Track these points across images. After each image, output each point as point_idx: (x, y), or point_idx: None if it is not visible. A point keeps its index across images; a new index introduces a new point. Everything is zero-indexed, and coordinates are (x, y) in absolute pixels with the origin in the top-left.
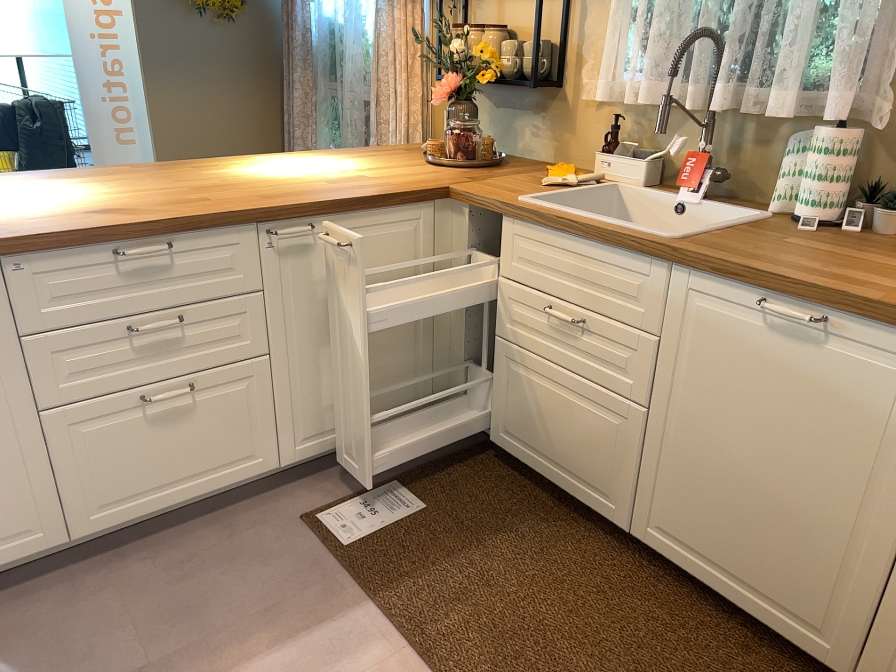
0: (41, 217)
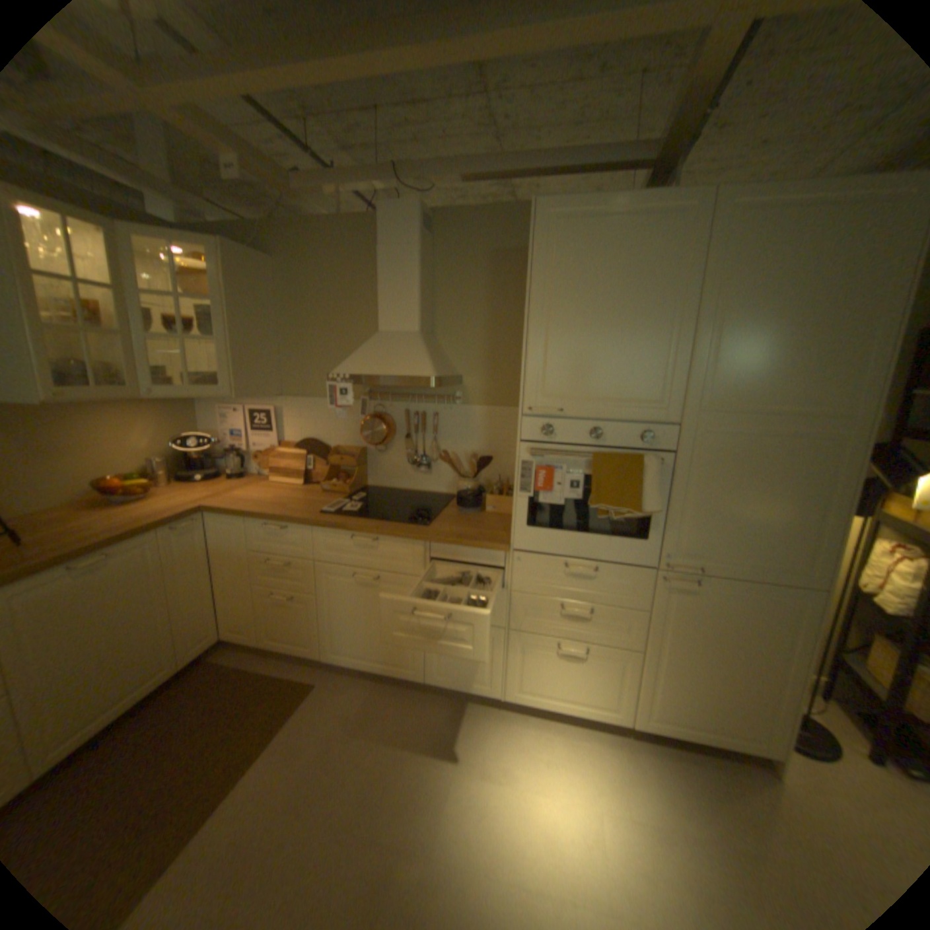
0: None
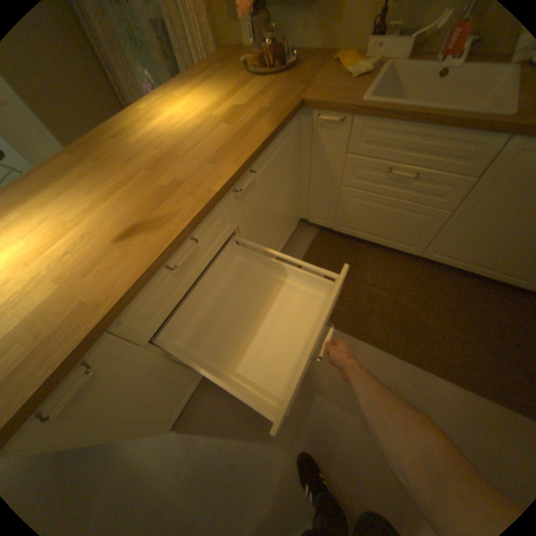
0: (85, 266)
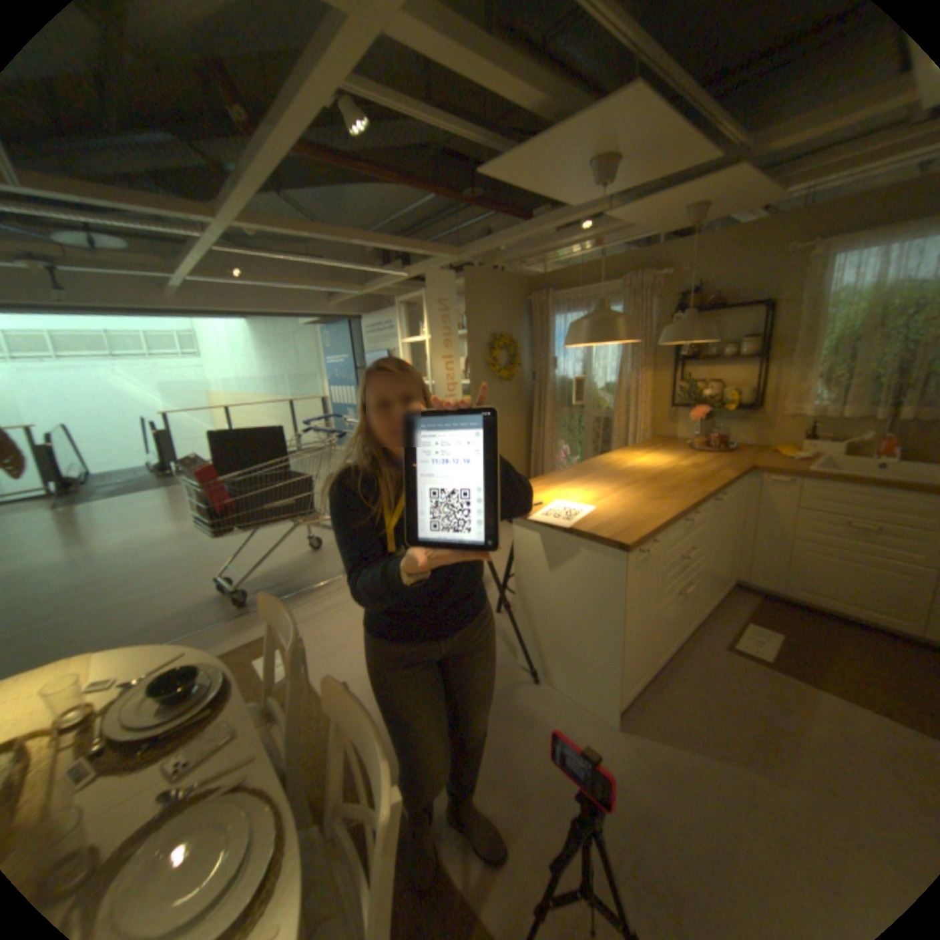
0: (638, 505)
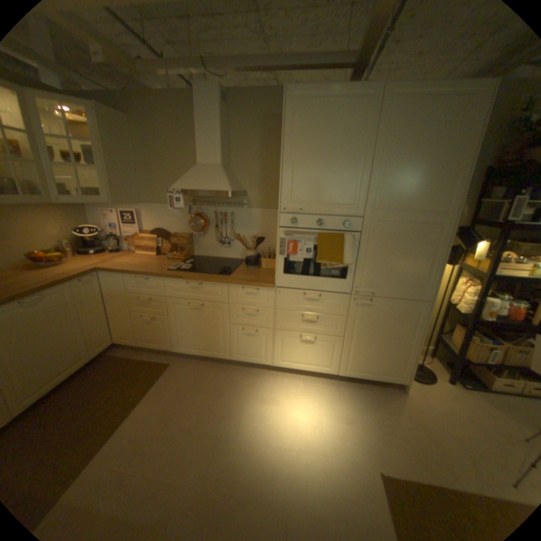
0: None
